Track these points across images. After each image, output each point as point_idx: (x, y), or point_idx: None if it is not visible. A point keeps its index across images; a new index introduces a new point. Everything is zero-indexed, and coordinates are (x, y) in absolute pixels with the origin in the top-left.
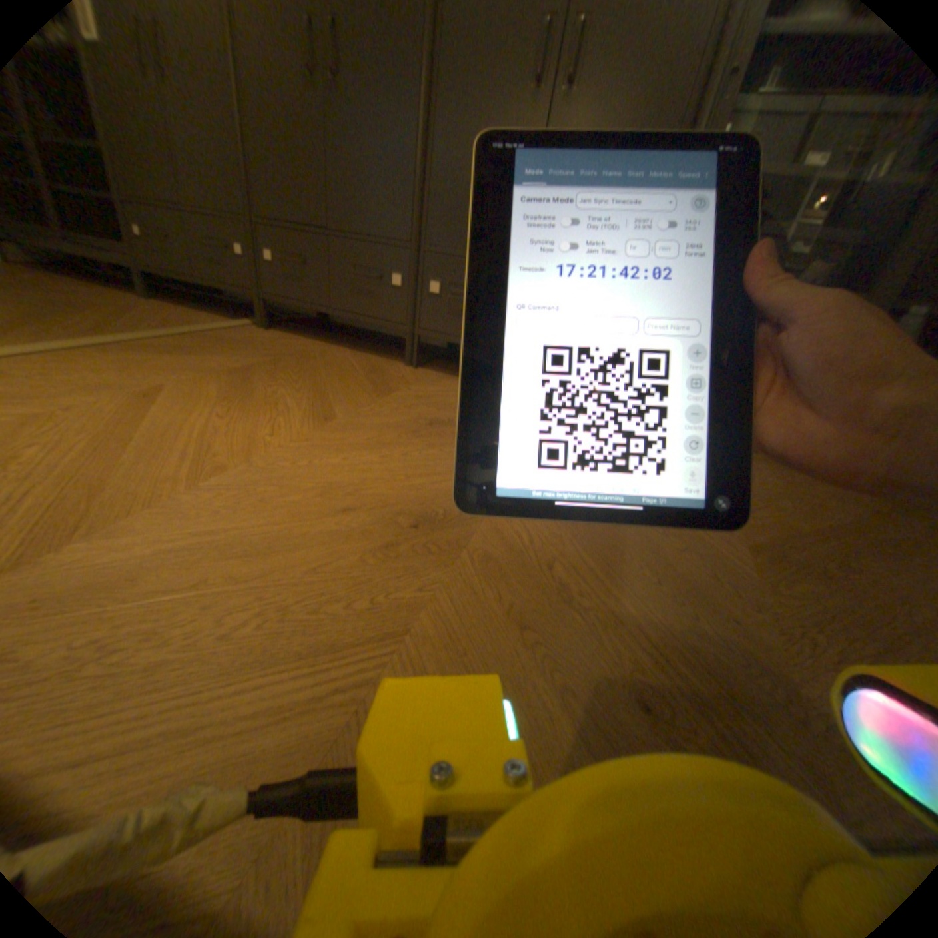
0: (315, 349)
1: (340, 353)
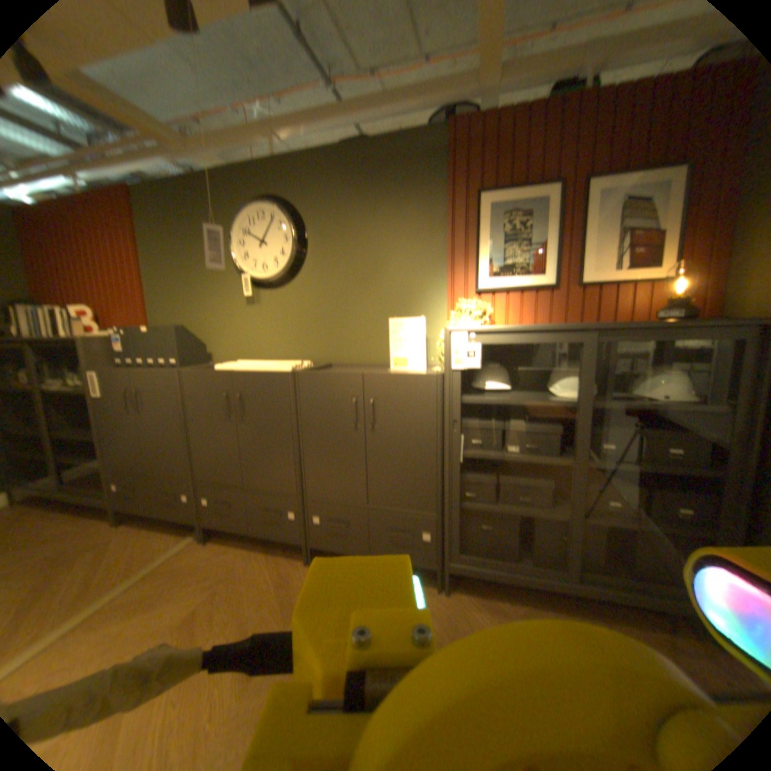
0: (239, 565)
1: (257, 565)
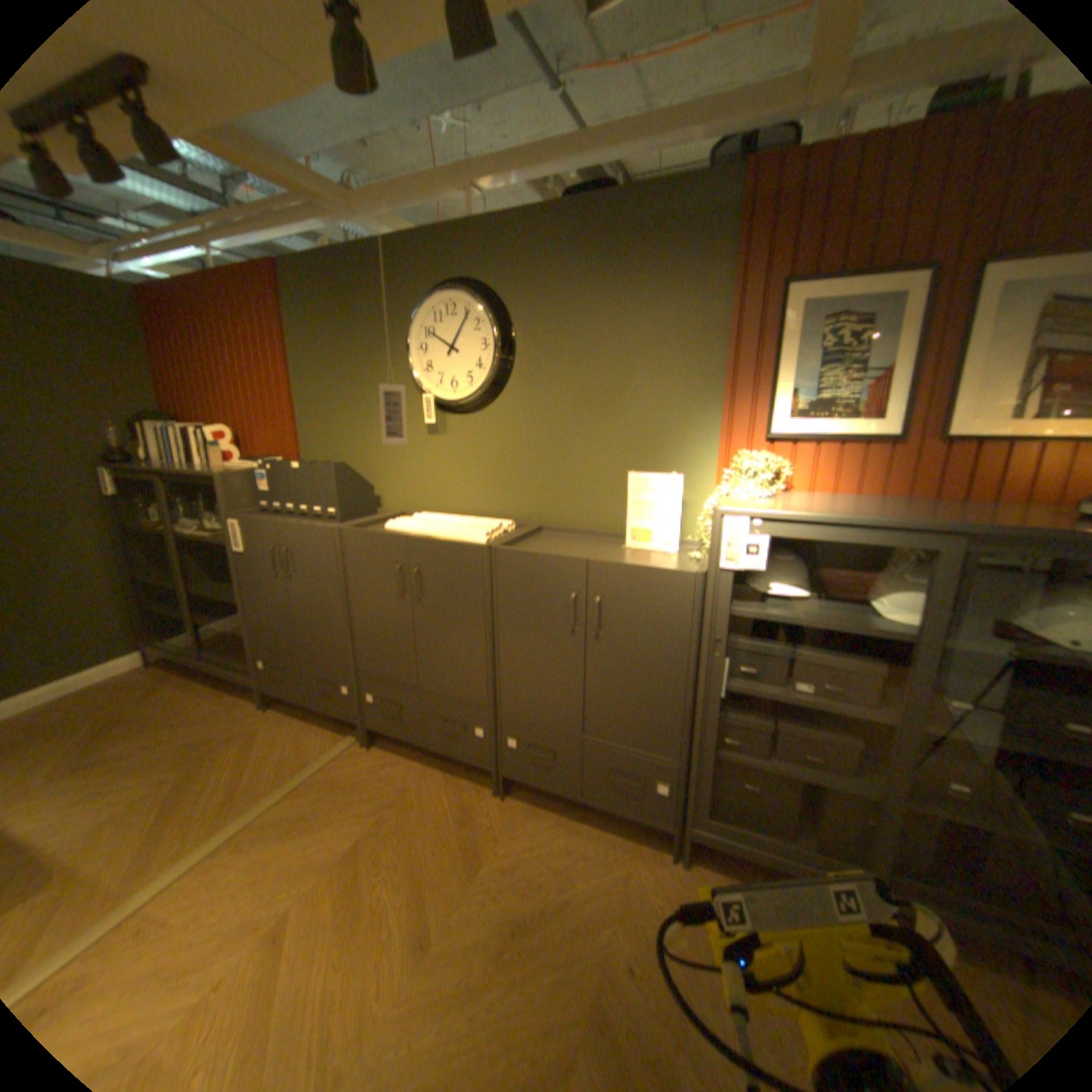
0: (409, 784)
1: (431, 788)
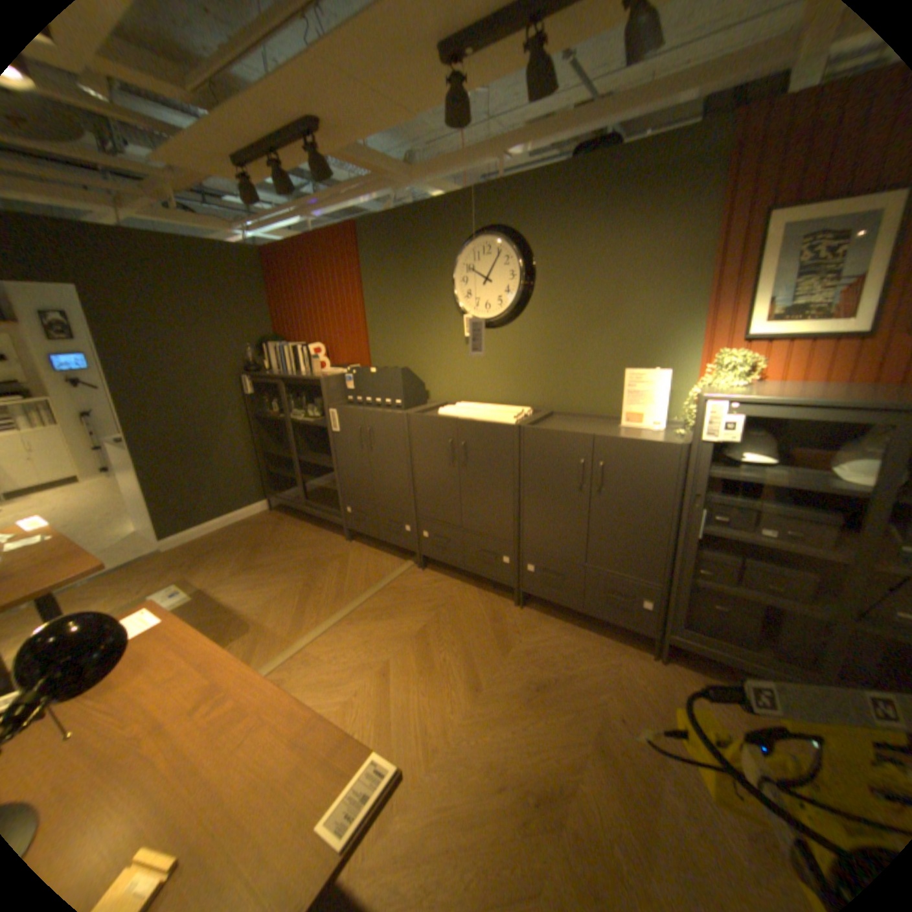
0: (455, 595)
1: (471, 598)
